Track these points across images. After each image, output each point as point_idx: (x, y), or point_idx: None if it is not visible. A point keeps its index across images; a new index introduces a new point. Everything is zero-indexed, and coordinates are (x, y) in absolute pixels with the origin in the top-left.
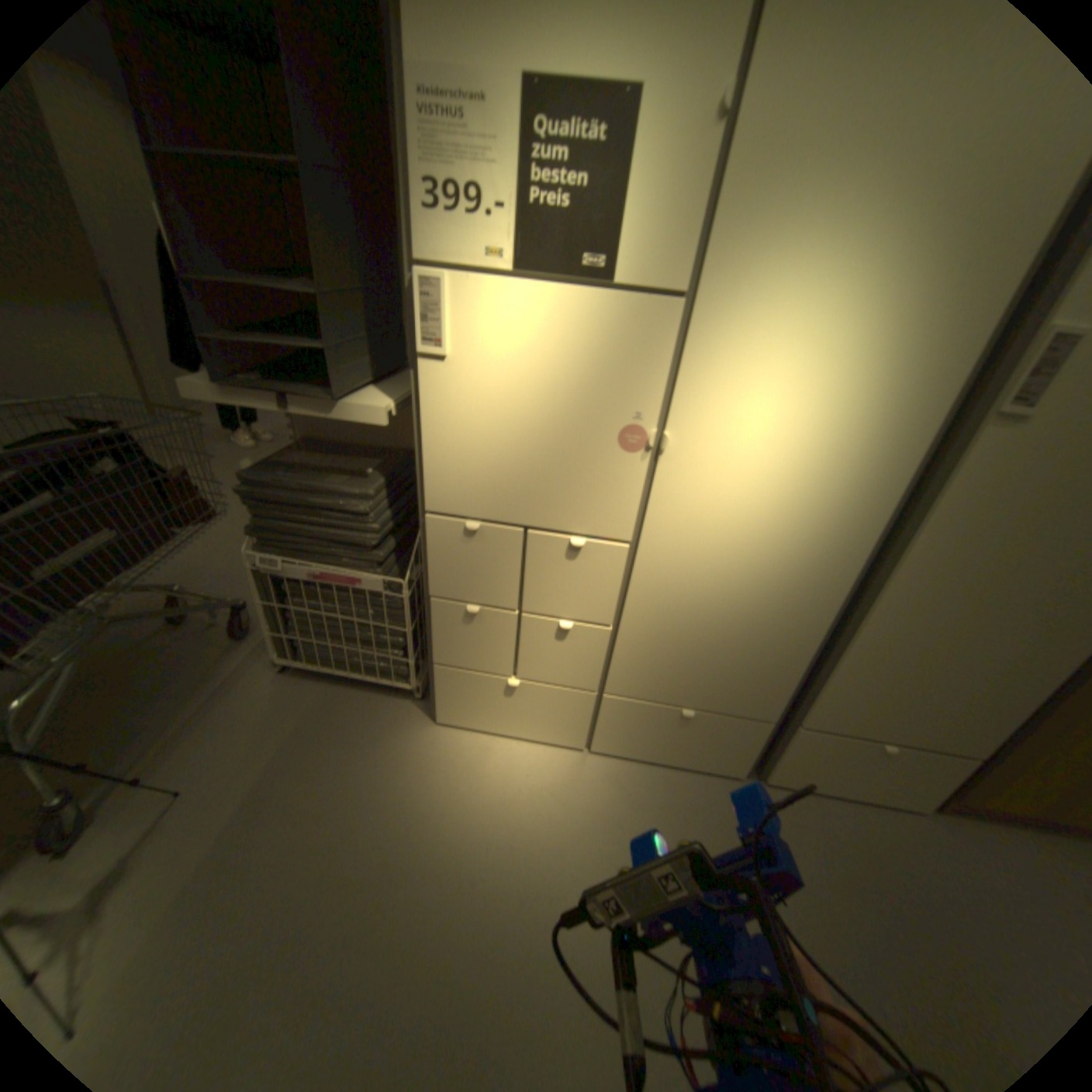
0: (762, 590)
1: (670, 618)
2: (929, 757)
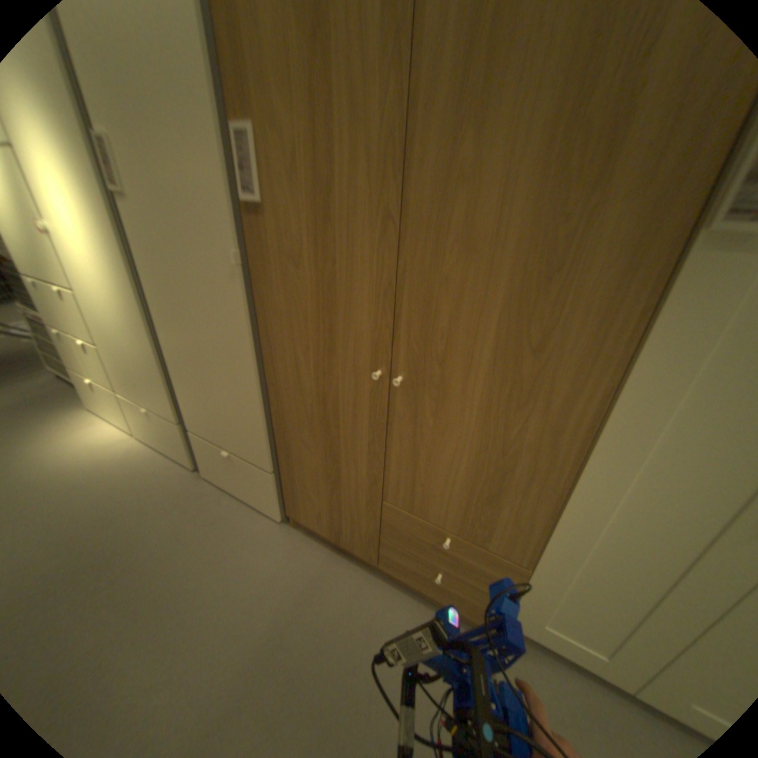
0: (118, 320)
1: (105, 339)
2: (247, 464)
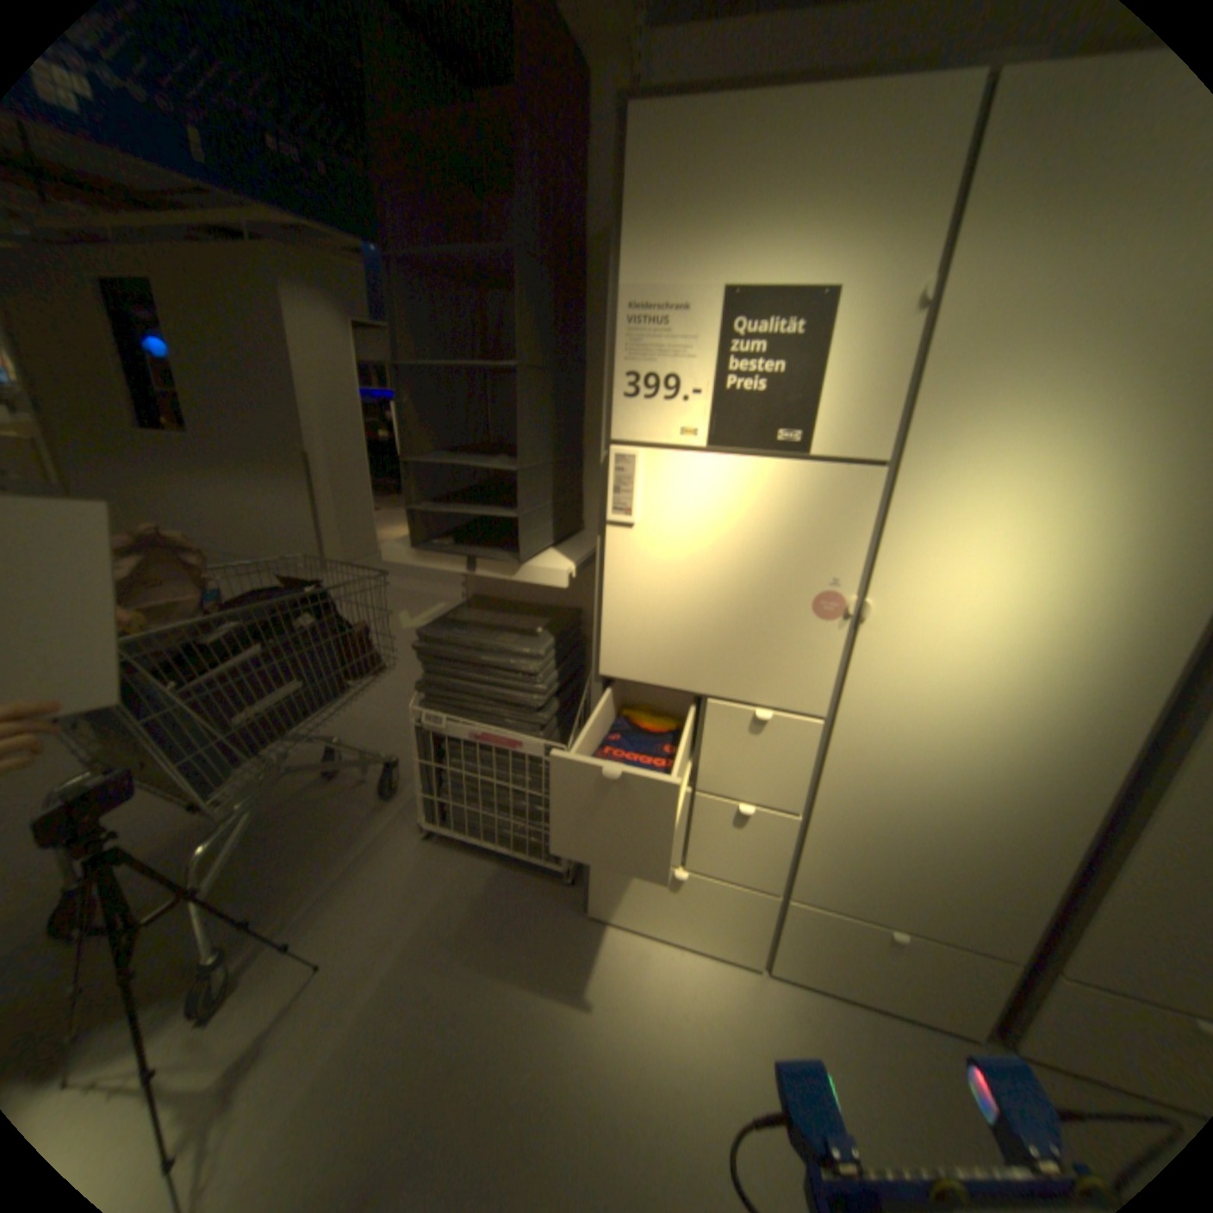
0: (996, 785)
1: (875, 811)
2: None
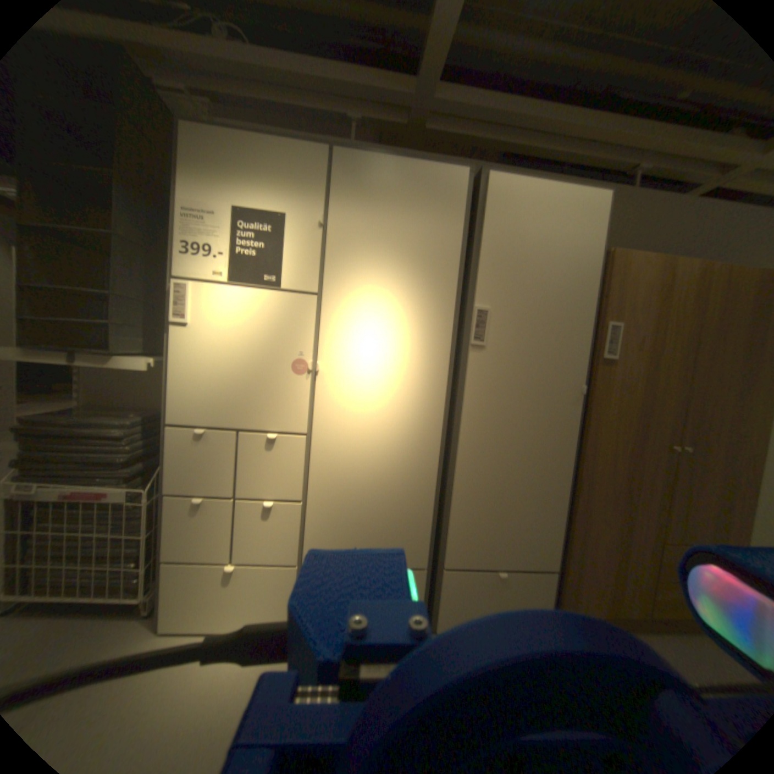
0: (391, 459)
1: (339, 489)
2: (527, 578)
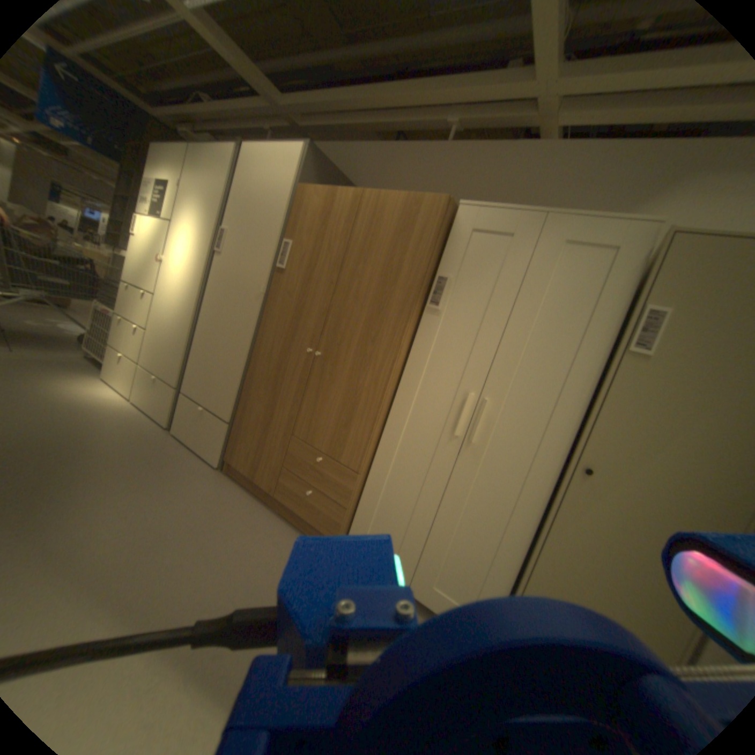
0: (173, 317)
1: (154, 328)
2: (210, 419)
